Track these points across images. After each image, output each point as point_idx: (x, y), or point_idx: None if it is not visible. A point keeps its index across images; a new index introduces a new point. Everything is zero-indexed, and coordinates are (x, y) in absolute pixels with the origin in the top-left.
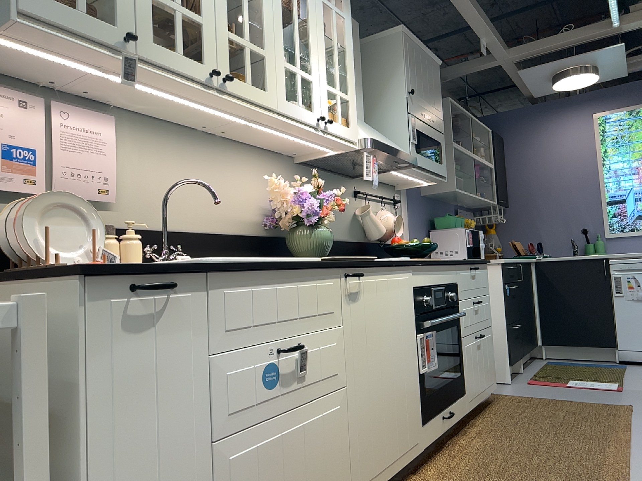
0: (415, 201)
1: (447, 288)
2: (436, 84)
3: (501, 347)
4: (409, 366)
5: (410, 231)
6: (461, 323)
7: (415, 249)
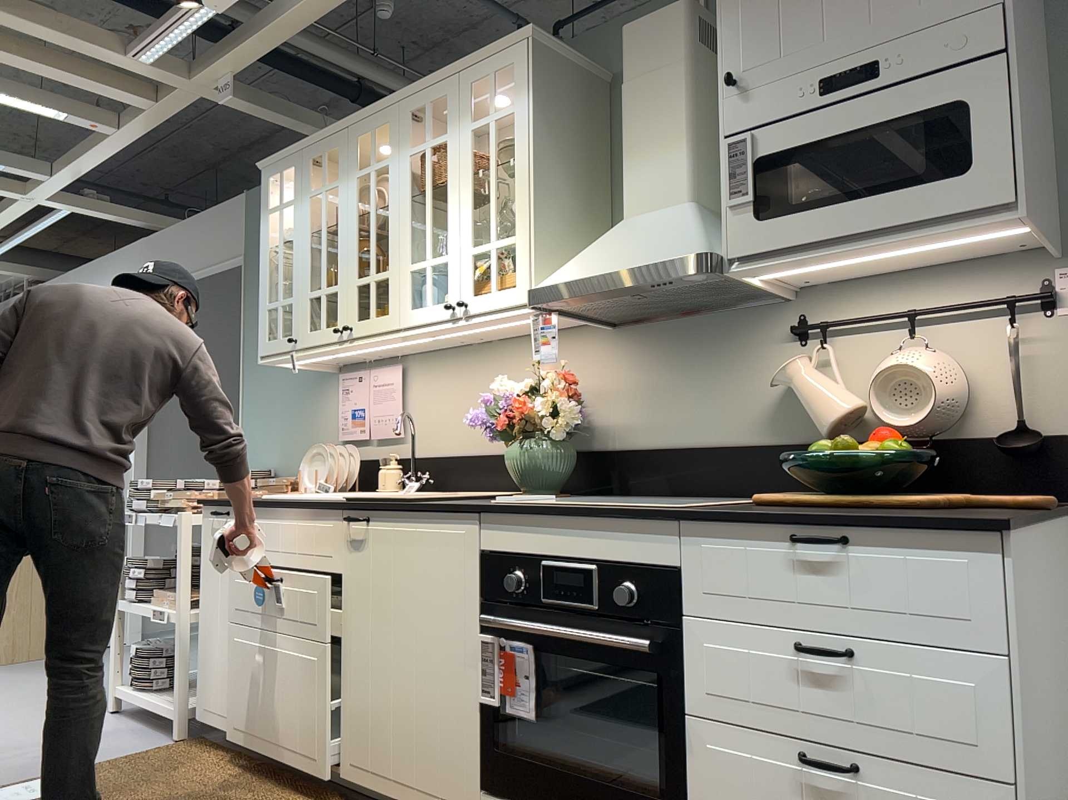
0: None
1: (614, 571)
2: None
3: None
4: (450, 673)
5: None
6: (687, 675)
7: (818, 467)
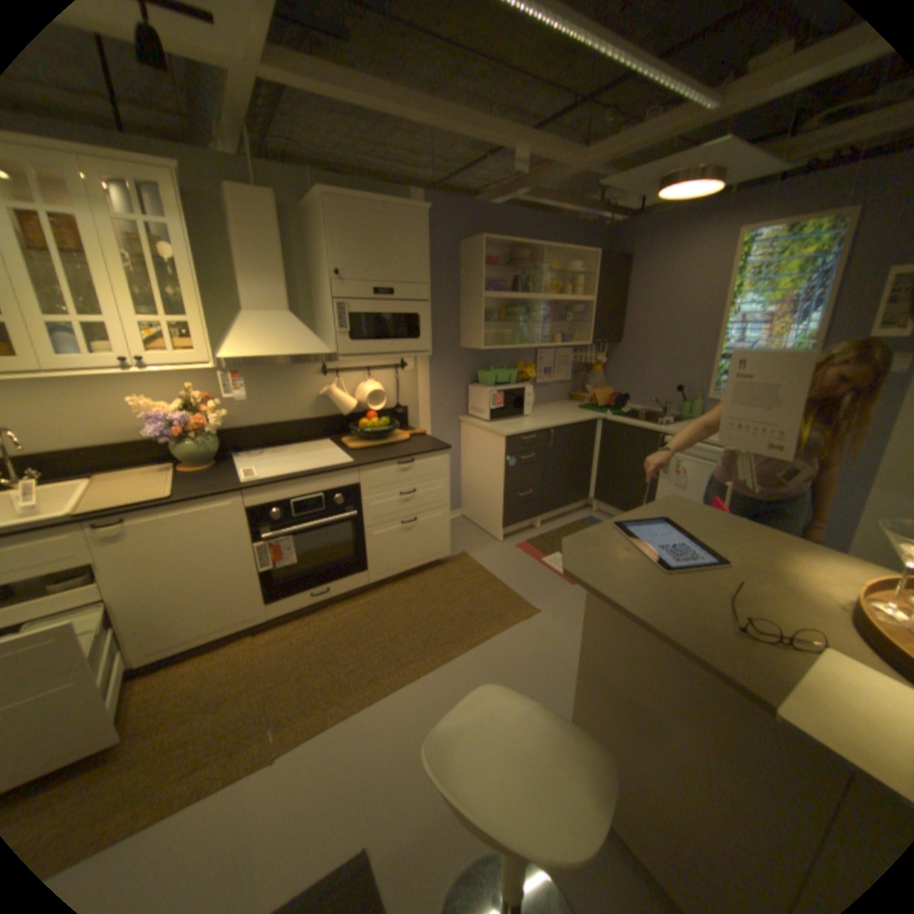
0: (445, 356)
1: (330, 492)
2: (410, 241)
3: (498, 510)
4: (233, 570)
5: (430, 390)
6: (364, 516)
7: (367, 432)
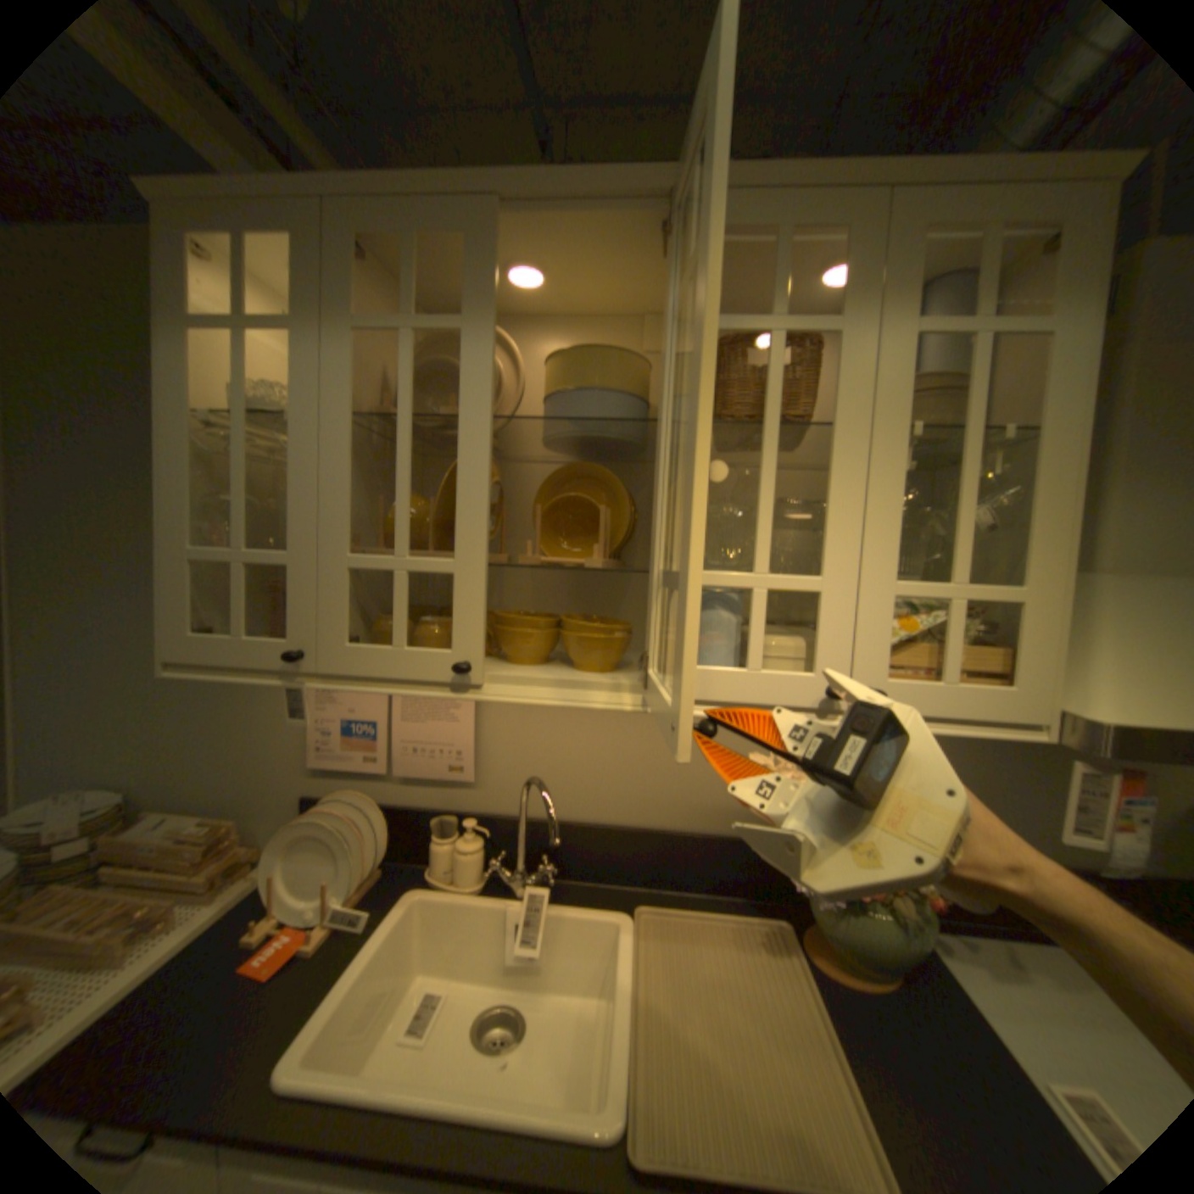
0: None
1: None
2: None
3: None
4: None
5: None
6: None
7: None
